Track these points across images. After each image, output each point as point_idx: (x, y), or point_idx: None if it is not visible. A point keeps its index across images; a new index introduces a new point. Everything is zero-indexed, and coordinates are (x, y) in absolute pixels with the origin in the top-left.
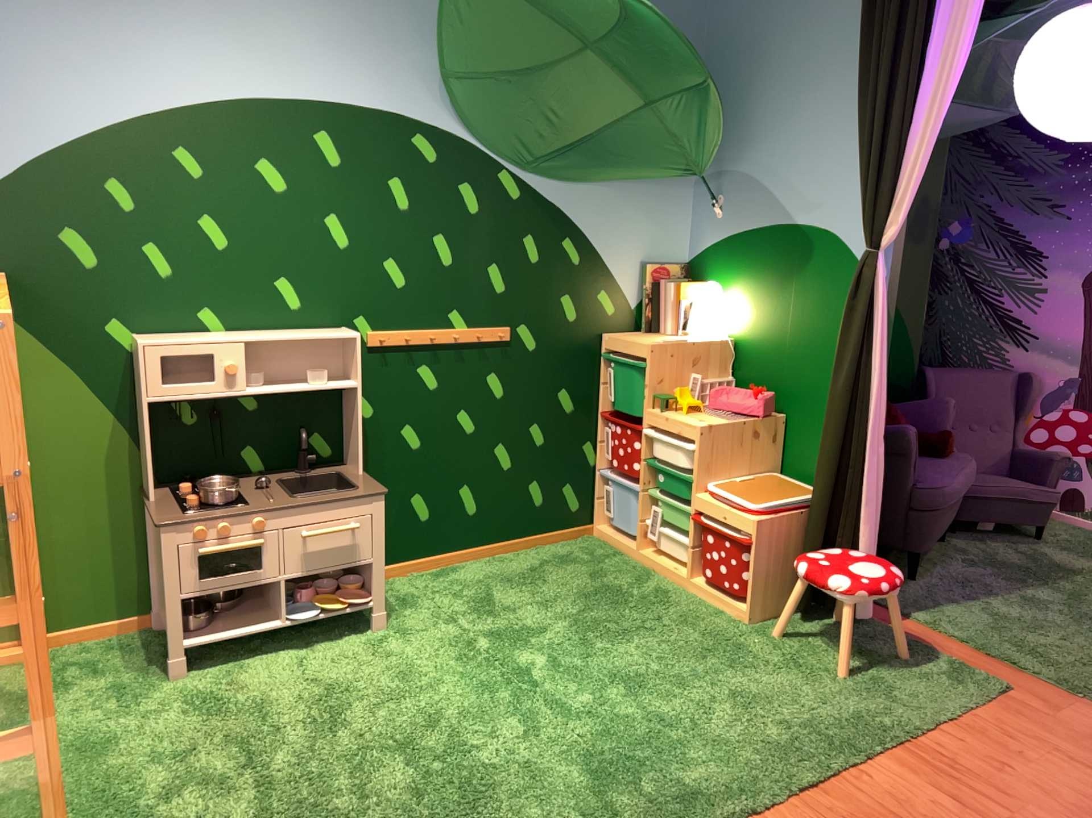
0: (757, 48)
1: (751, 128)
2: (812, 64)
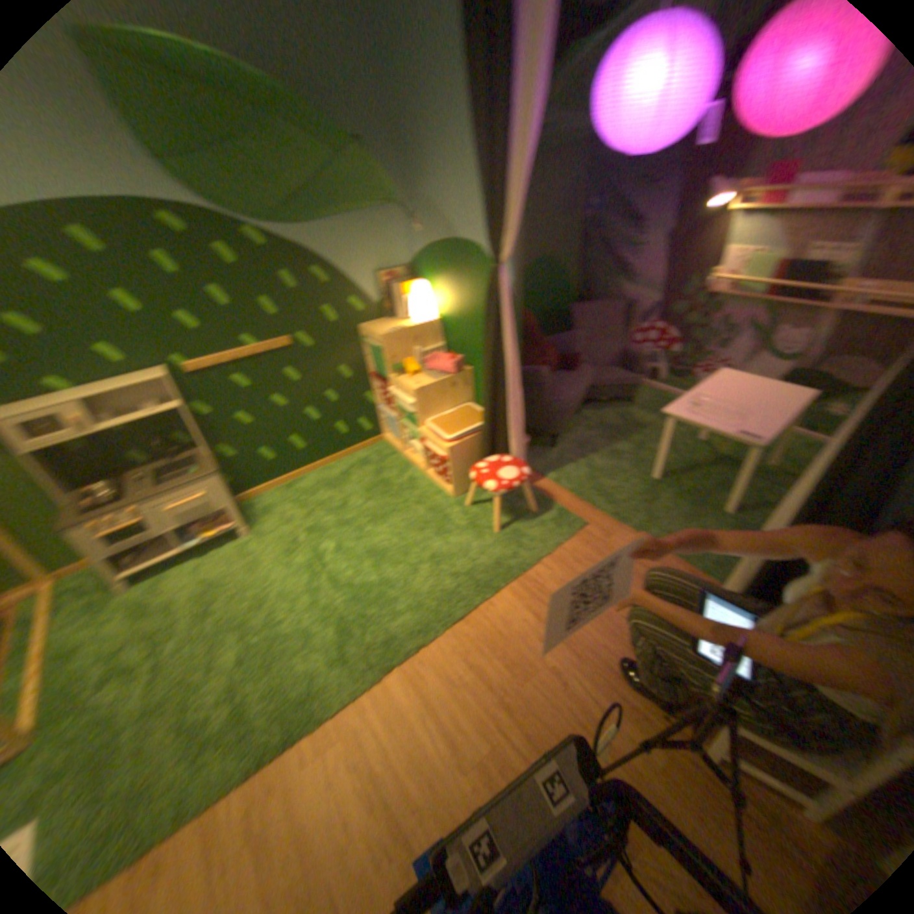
0: (416, 77)
1: (424, 155)
2: (452, 93)
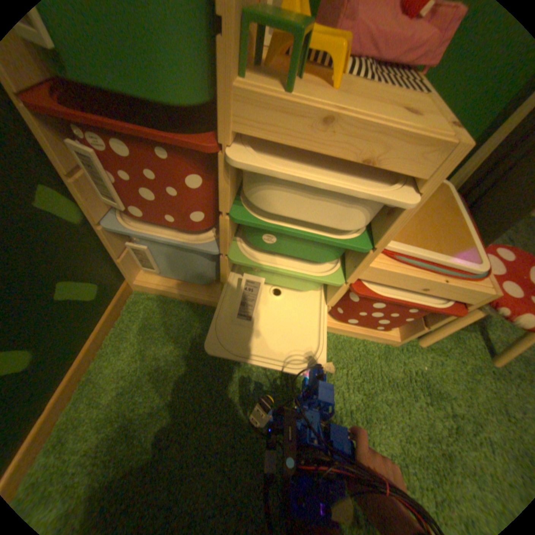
0: None
1: None
2: None
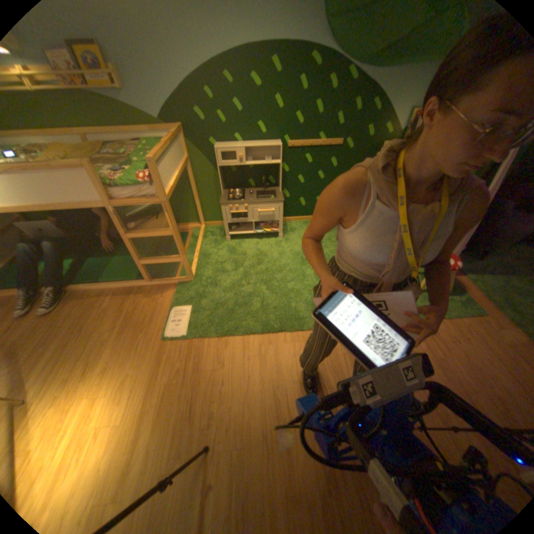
0: None
1: None
2: None
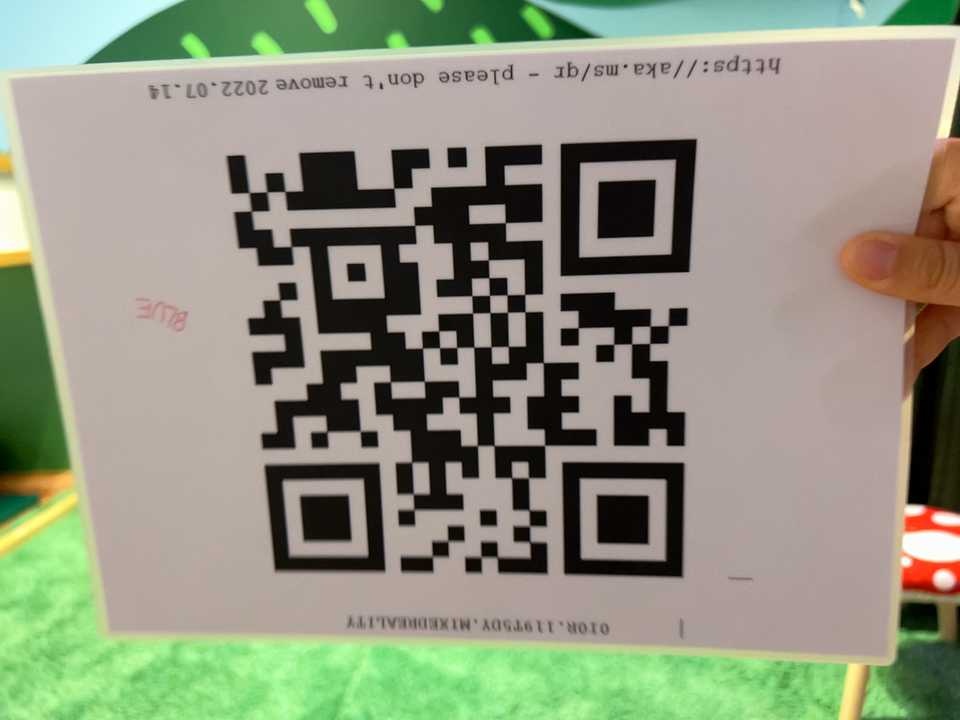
0: None
1: None
2: None
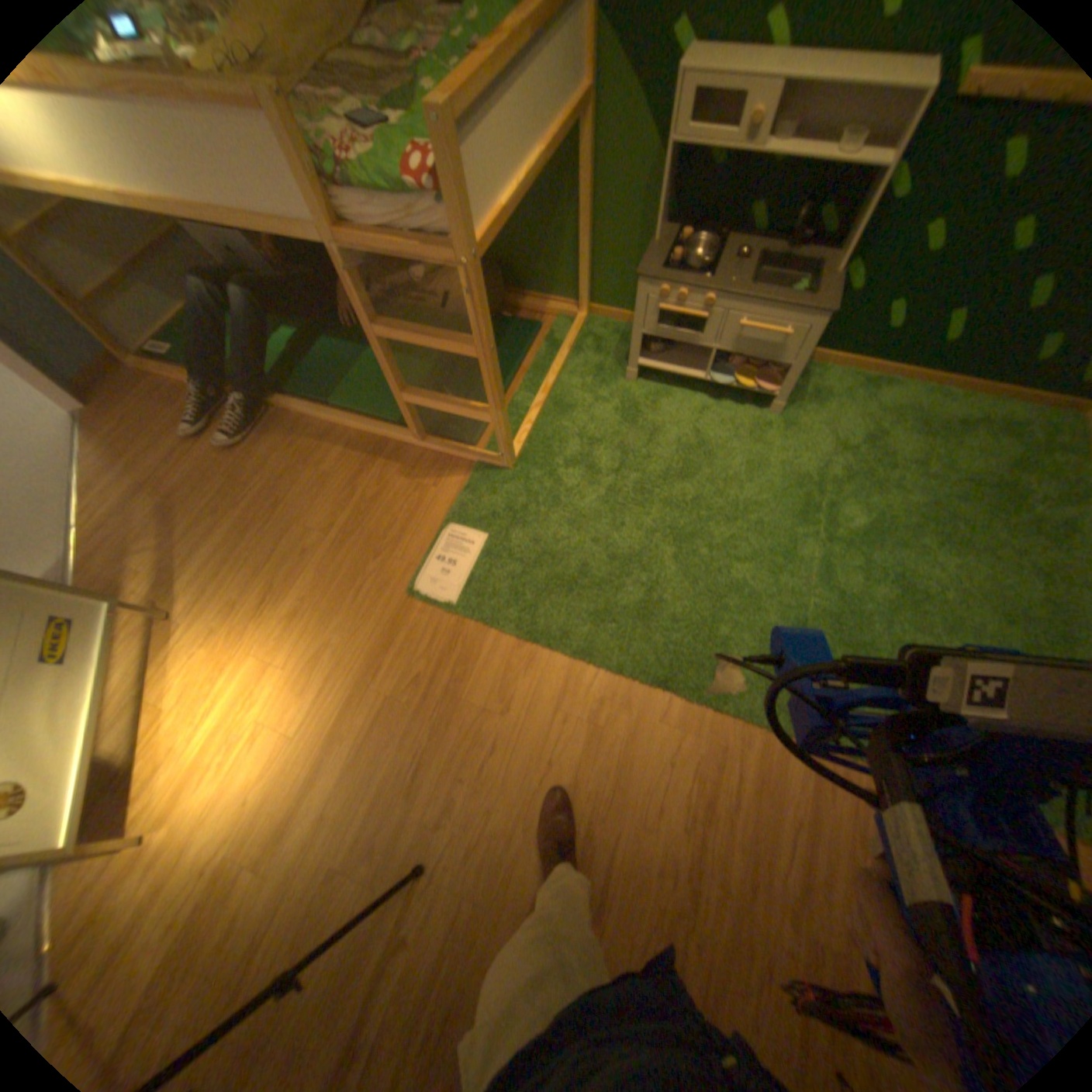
0: None
1: None
2: None
